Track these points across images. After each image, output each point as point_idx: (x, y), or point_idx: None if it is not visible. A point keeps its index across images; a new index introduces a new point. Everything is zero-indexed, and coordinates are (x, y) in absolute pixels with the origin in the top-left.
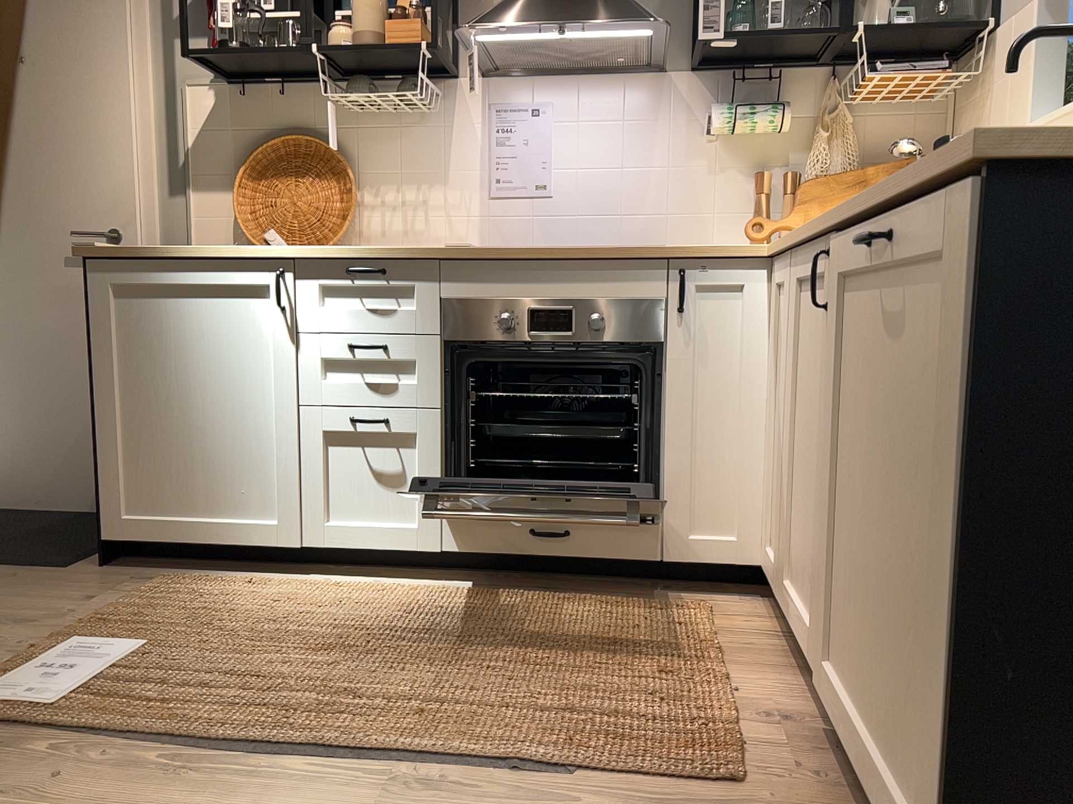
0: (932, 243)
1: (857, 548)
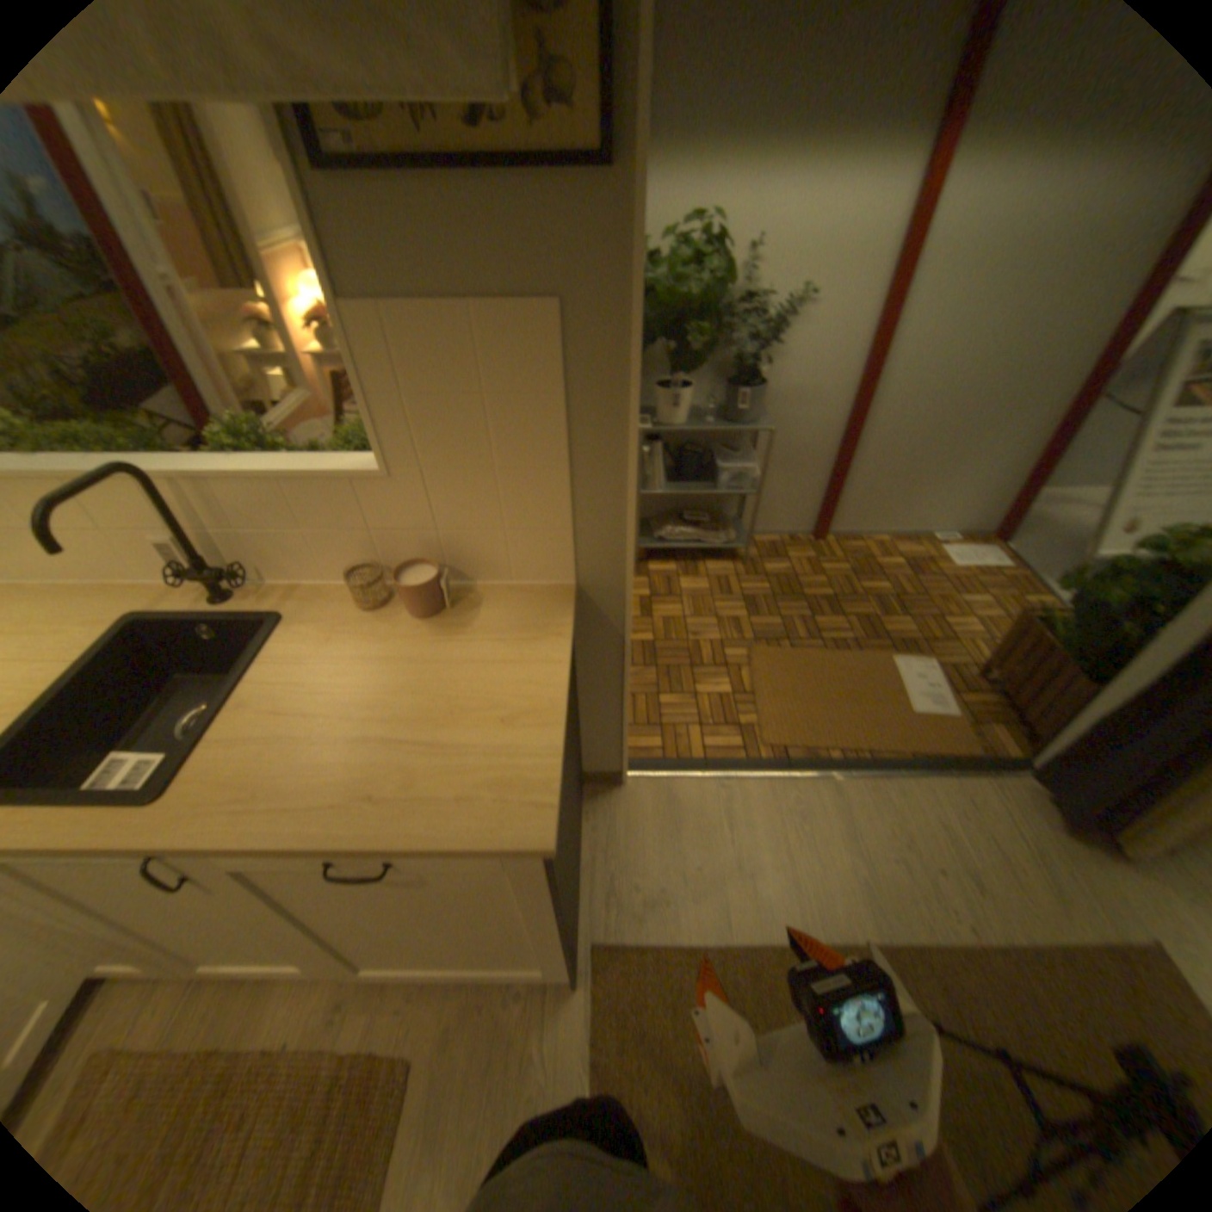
0: (443, 864)
1: (360, 941)
